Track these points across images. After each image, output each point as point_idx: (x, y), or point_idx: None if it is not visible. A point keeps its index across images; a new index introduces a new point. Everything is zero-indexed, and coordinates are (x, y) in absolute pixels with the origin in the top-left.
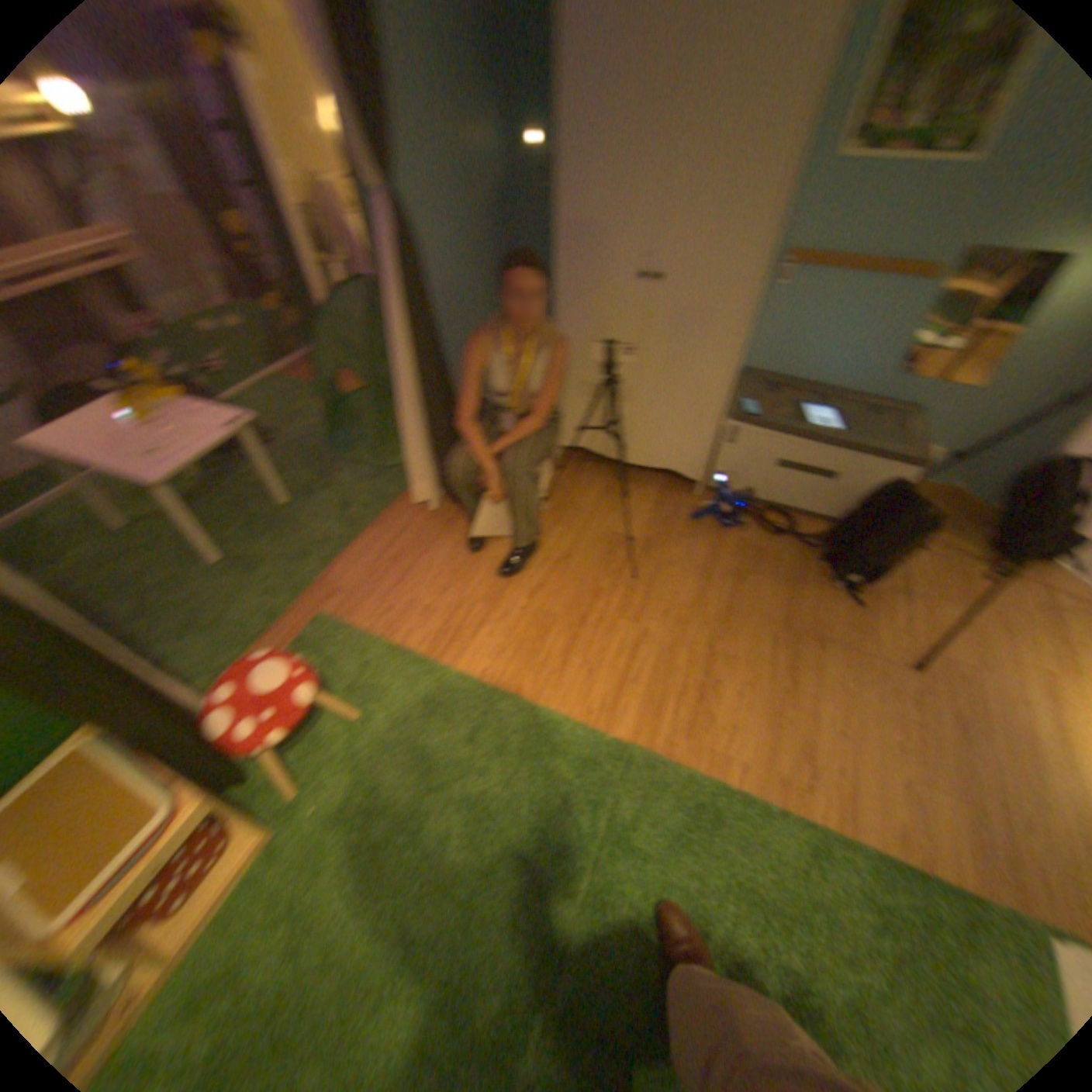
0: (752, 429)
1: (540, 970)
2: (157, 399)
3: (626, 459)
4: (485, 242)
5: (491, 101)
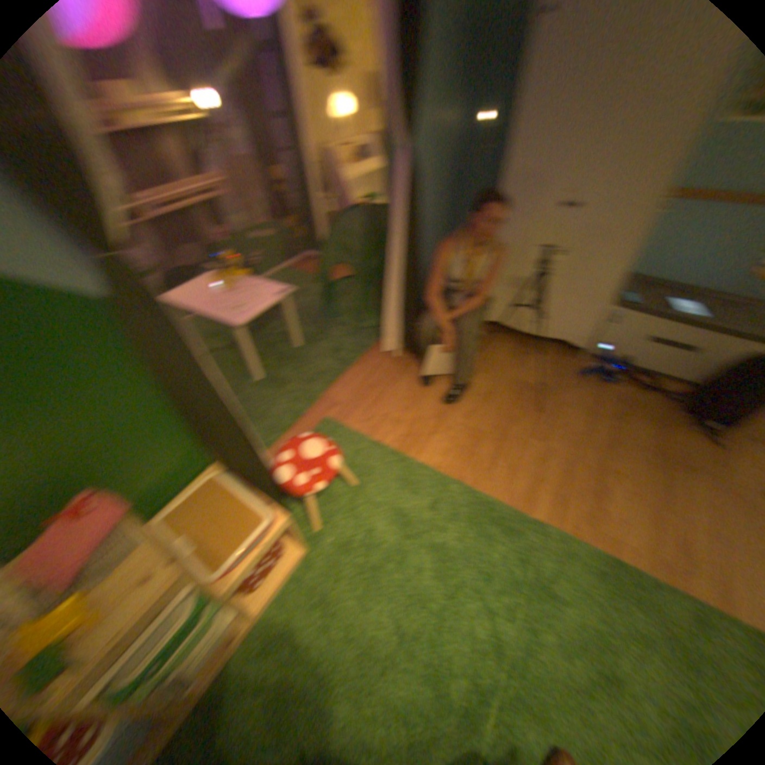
0: (633, 313)
1: (494, 667)
2: (235, 277)
3: (530, 331)
4: (446, 183)
5: (463, 93)
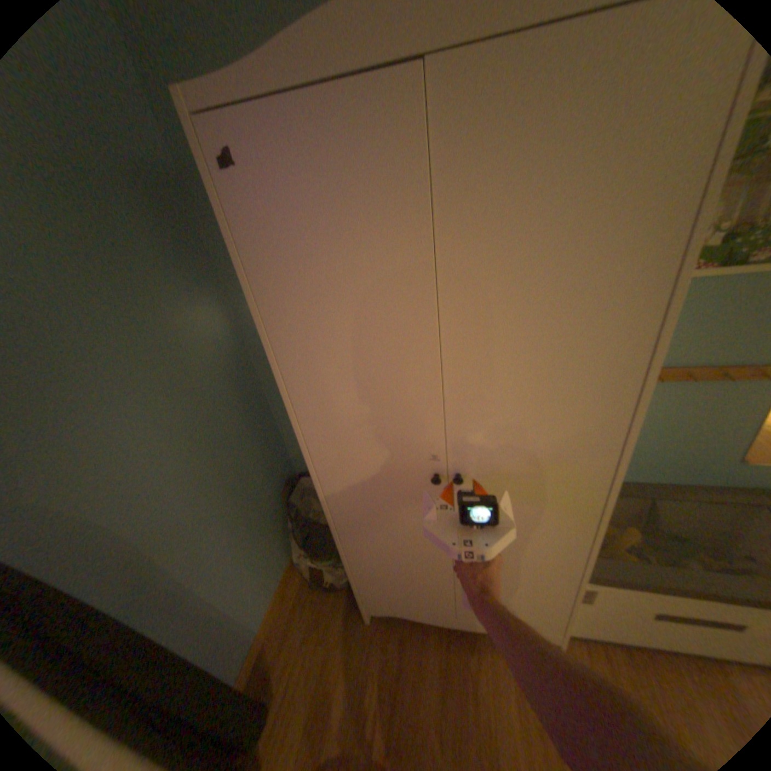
0: (623, 593)
1: None
2: None
3: (457, 626)
4: (220, 423)
5: (193, 288)
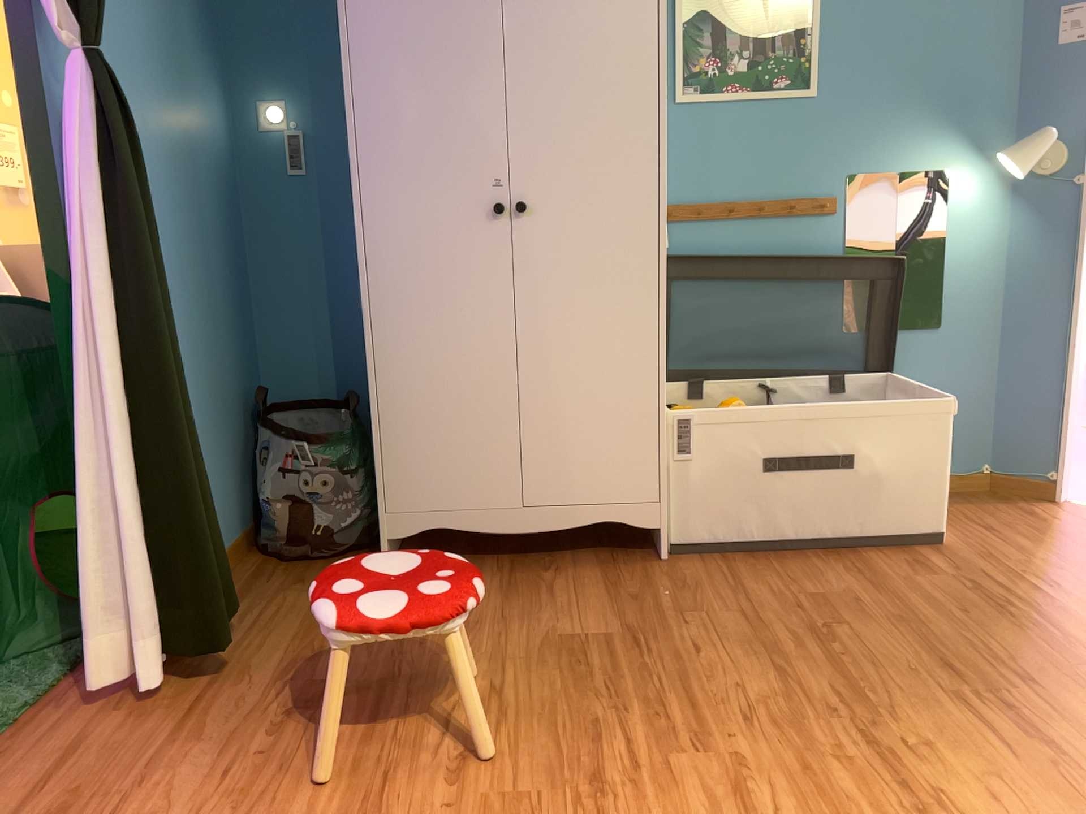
0: (708, 412)
1: None
2: None
3: (518, 524)
4: (210, 228)
5: (213, 65)
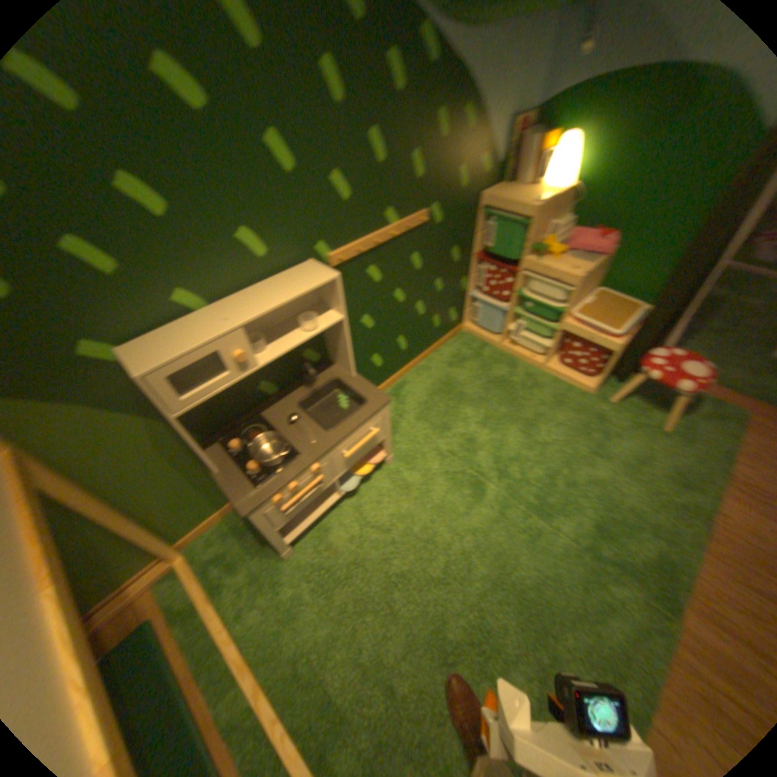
0: None
1: (528, 504)
2: None
3: None
4: None
5: None
